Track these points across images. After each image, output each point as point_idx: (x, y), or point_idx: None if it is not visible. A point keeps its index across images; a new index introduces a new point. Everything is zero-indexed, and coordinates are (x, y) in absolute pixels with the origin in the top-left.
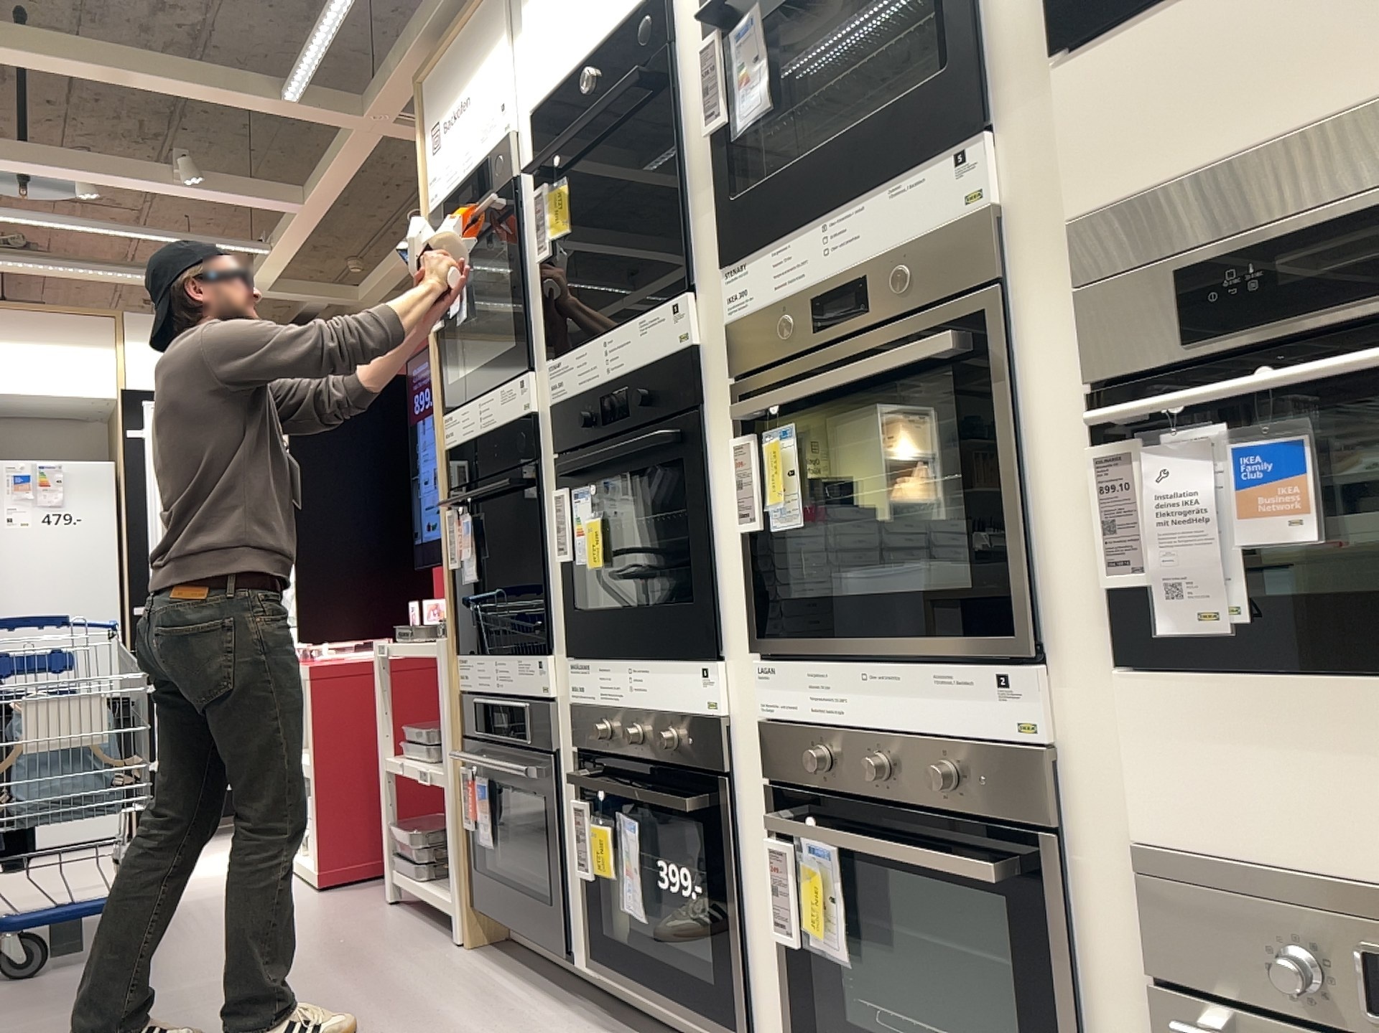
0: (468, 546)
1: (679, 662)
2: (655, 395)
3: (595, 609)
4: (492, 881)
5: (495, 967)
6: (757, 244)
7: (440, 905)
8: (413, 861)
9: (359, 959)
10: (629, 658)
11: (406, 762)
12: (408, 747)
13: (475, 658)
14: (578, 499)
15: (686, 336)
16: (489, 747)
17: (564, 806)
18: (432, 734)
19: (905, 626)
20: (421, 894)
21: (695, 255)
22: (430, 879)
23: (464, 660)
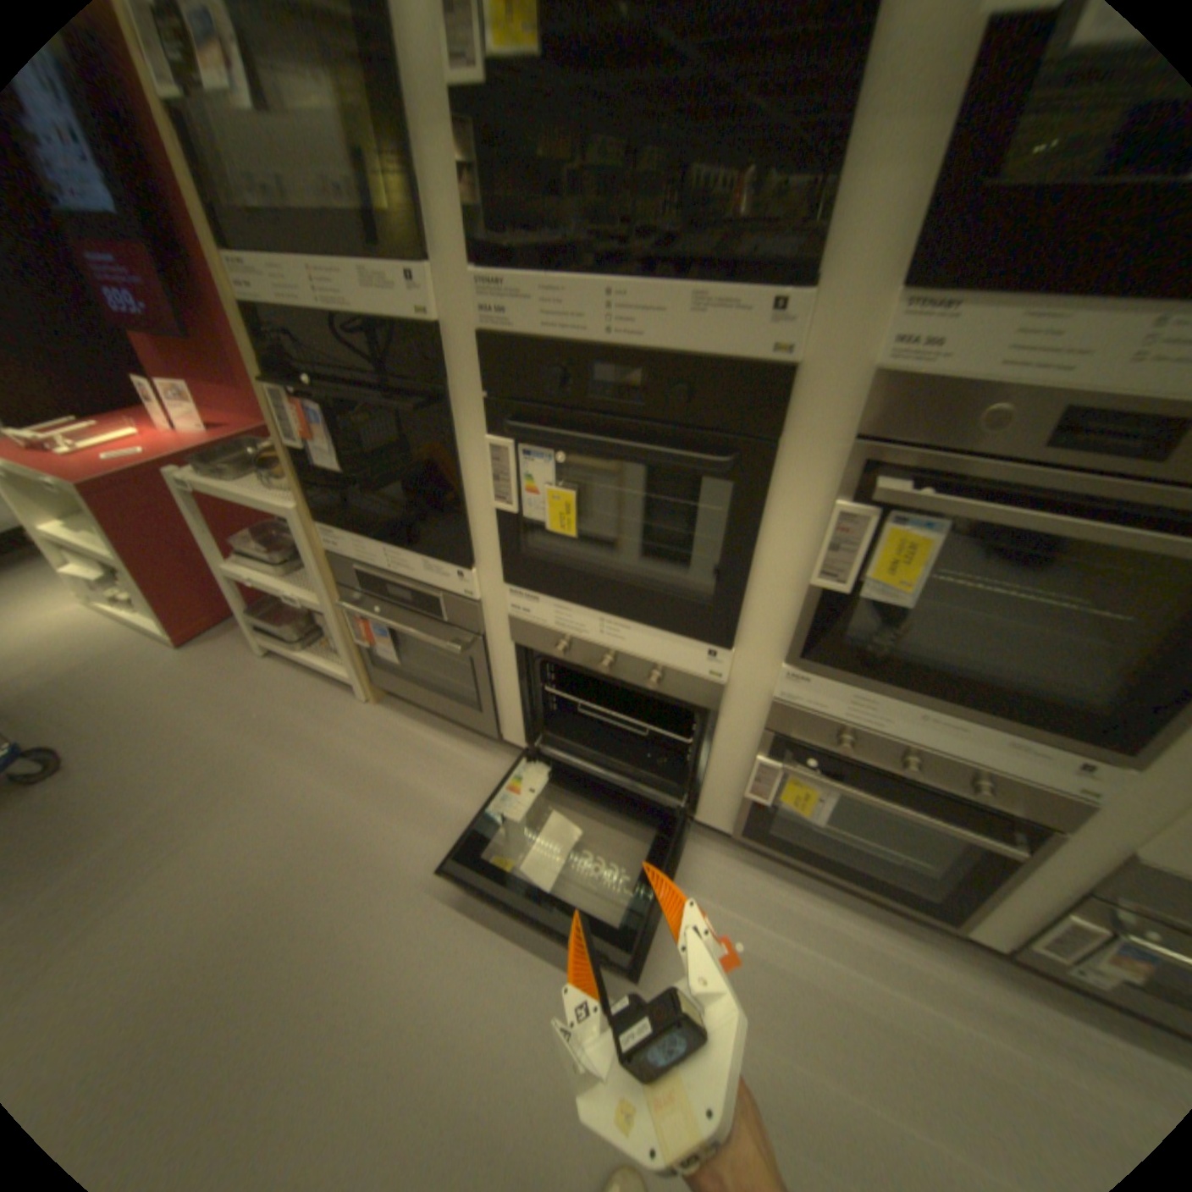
0: (323, 437)
1: (676, 632)
2: (694, 392)
3: (536, 544)
4: (395, 675)
5: (412, 721)
6: (1004, 282)
7: (332, 675)
8: (280, 636)
9: (292, 737)
10: (603, 610)
11: (250, 574)
12: (240, 555)
13: (347, 533)
14: (536, 459)
15: (793, 350)
16: (372, 592)
17: (494, 665)
18: (266, 547)
19: (1000, 707)
20: (304, 663)
21: (841, 228)
22: (304, 649)
23: (330, 530)
